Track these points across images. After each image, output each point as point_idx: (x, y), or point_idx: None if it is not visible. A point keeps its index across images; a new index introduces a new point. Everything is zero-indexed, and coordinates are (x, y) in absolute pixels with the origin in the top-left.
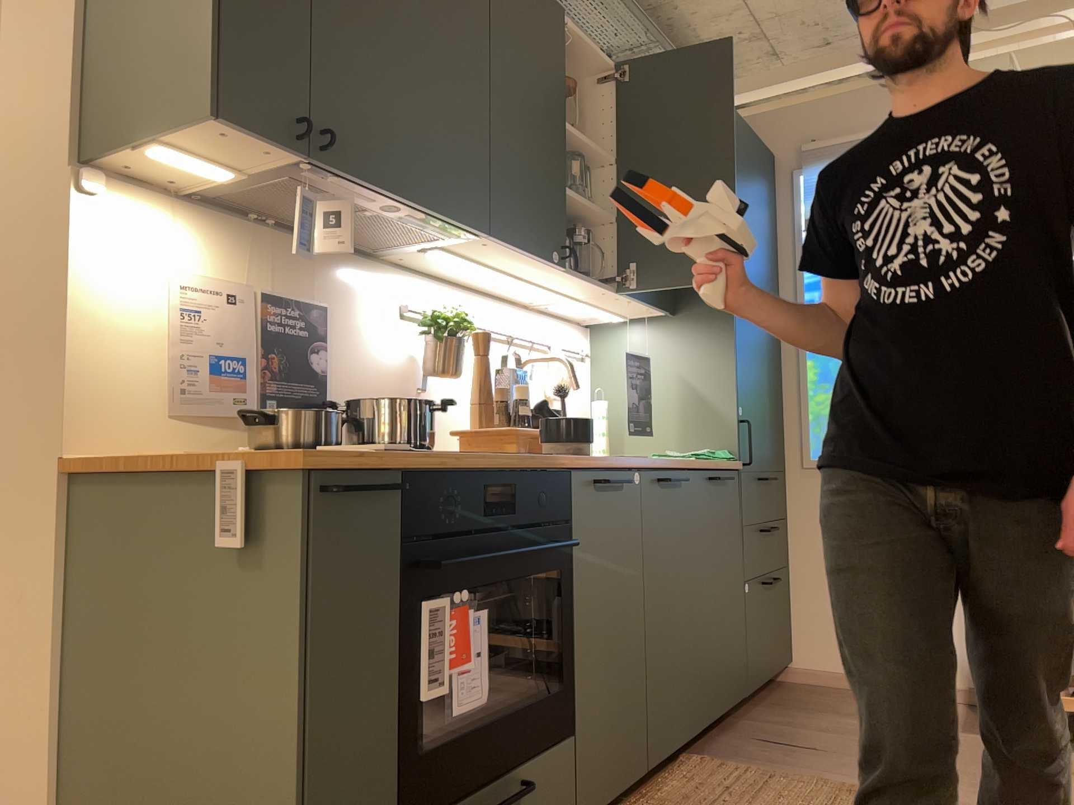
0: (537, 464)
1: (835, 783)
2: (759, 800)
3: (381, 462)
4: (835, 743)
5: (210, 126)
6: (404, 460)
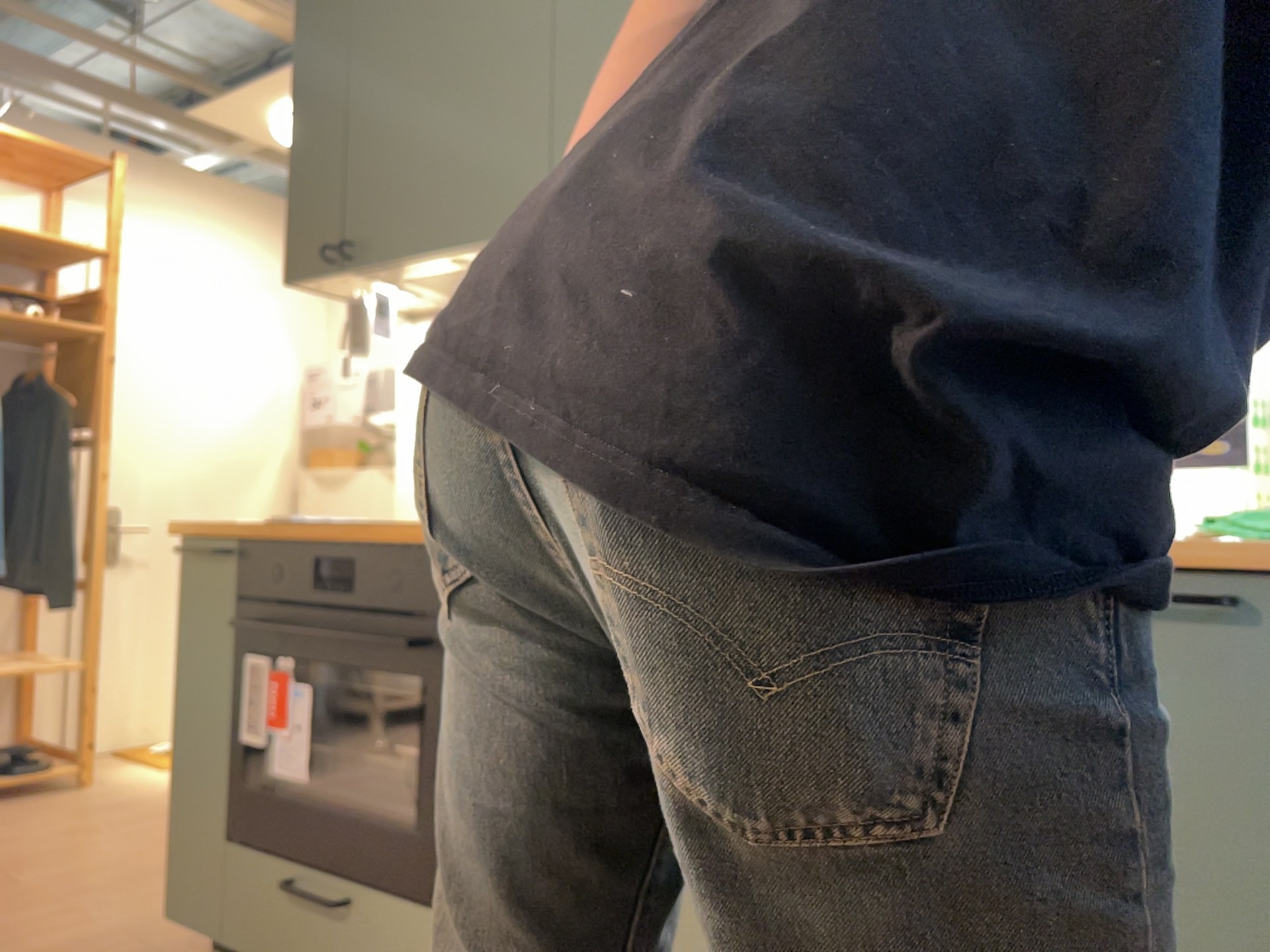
0: (400, 536)
1: None
2: None
3: (216, 532)
4: None
5: (302, 287)
6: (229, 529)
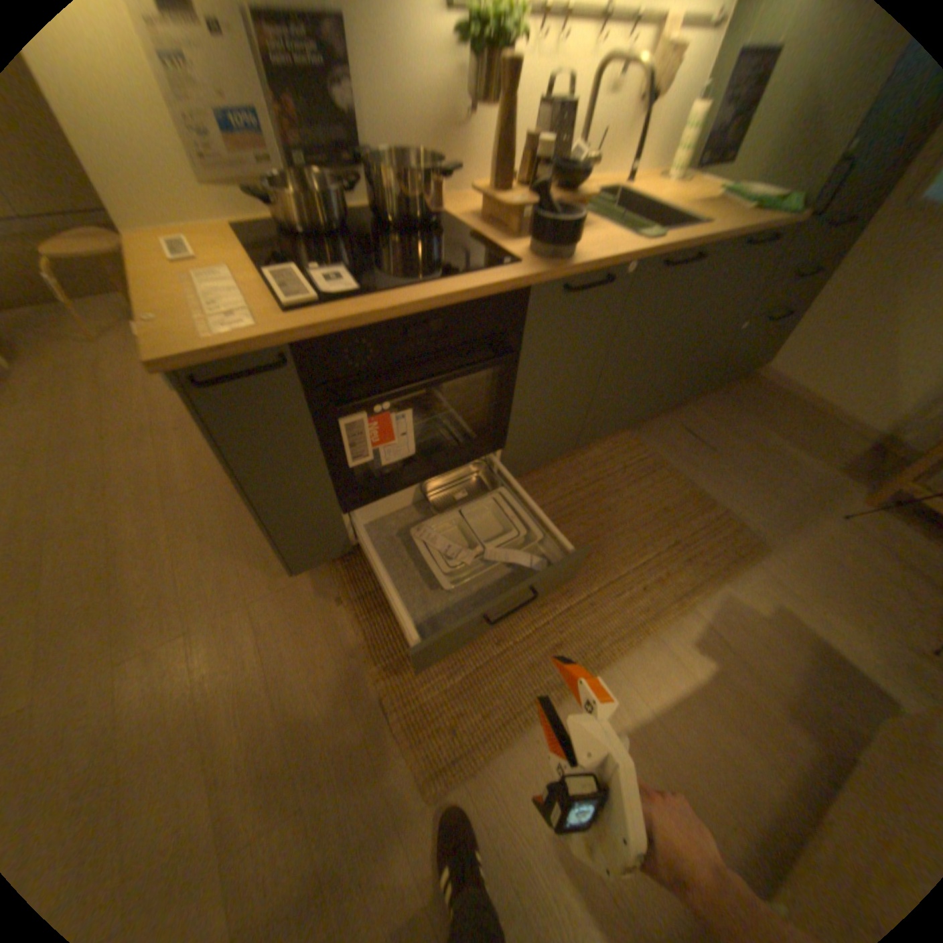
0: (482, 288)
1: (695, 489)
2: (635, 485)
3: (257, 346)
4: (732, 451)
5: None
6: (285, 338)
